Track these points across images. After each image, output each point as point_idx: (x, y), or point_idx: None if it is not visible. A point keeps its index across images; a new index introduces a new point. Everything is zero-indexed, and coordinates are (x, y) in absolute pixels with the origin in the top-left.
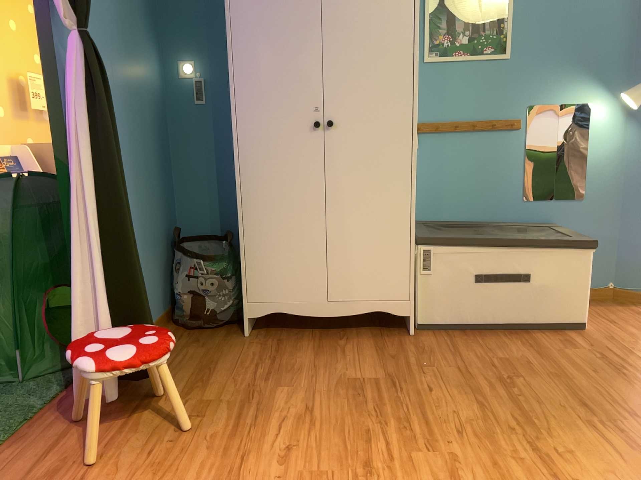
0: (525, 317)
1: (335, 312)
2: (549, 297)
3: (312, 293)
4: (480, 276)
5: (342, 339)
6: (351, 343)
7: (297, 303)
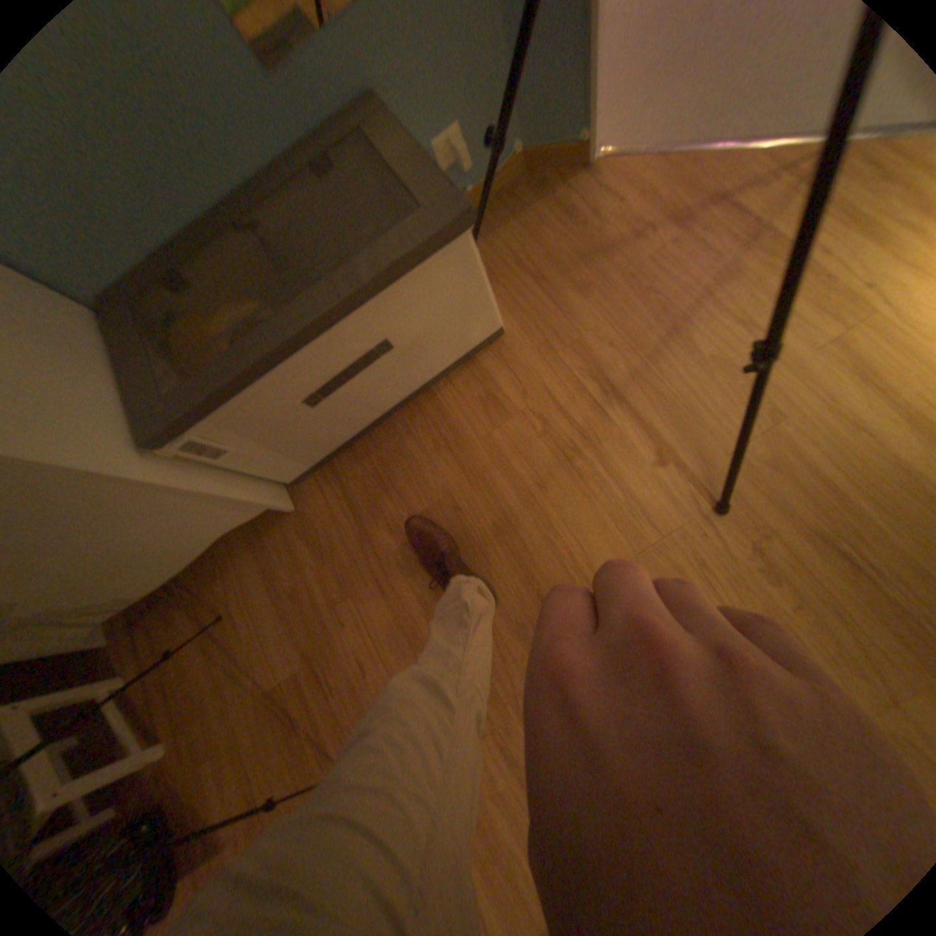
0: (417, 380)
1: (167, 567)
2: (435, 339)
3: (103, 589)
4: (312, 396)
5: (216, 571)
6: (228, 576)
7: (105, 602)
